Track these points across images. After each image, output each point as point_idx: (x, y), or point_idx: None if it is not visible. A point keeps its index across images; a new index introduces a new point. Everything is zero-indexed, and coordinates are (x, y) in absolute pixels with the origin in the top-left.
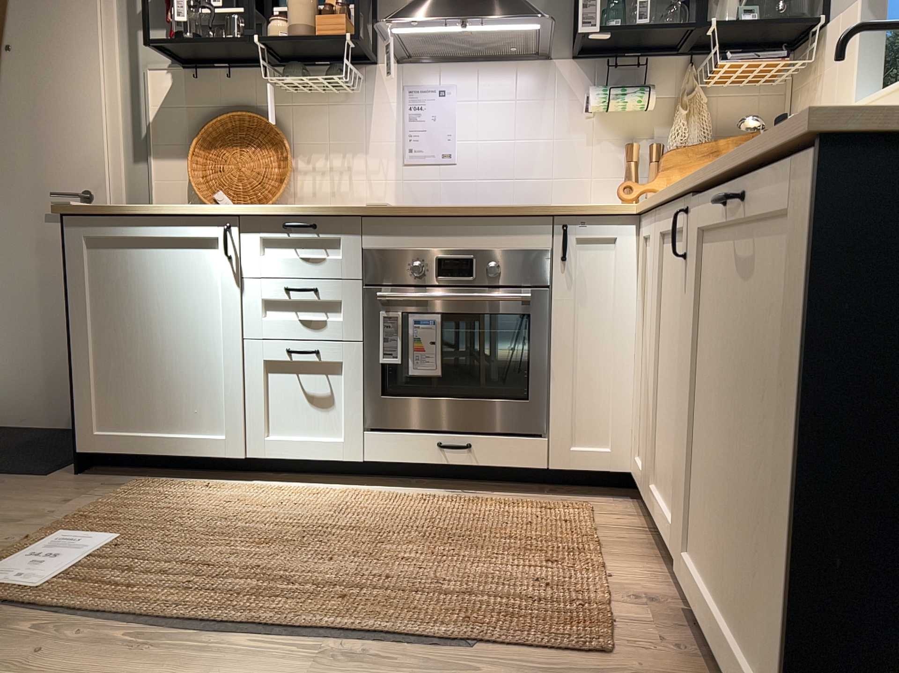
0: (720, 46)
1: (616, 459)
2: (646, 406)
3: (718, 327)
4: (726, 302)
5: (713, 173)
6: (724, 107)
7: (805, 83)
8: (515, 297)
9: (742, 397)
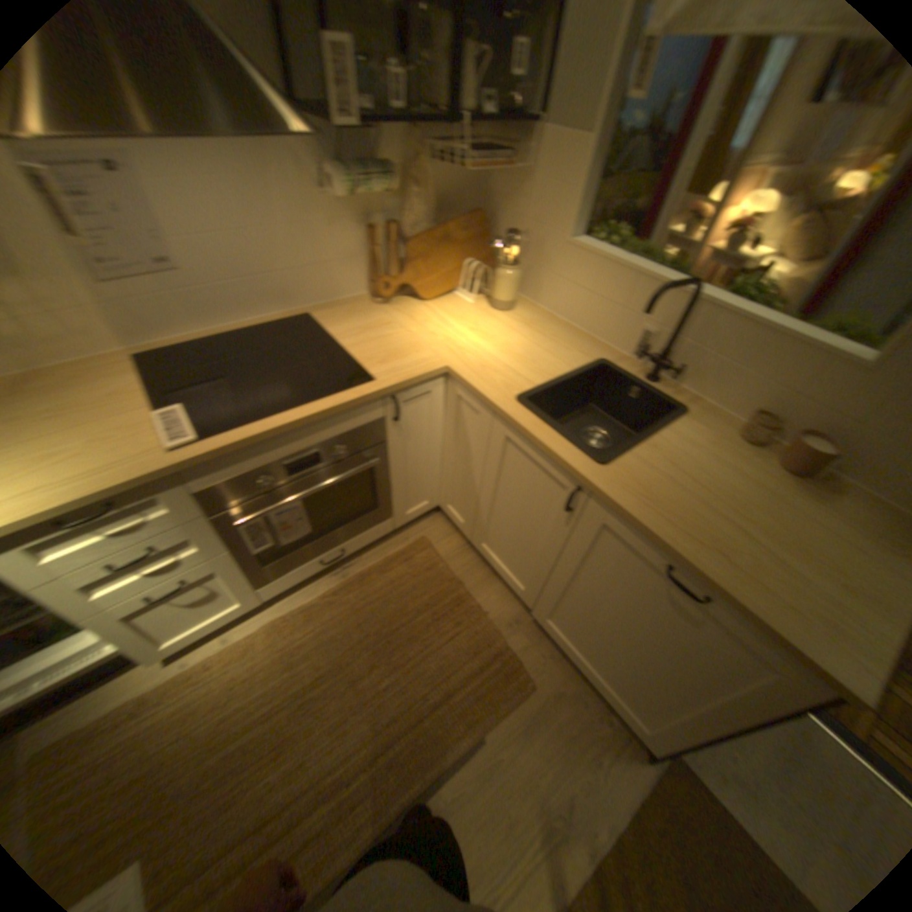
0: (451, 112)
1: (430, 504)
2: (458, 488)
3: (607, 577)
4: (625, 579)
5: (636, 519)
6: (444, 174)
7: (514, 167)
8: (365, 465)
9: (636, 632)
